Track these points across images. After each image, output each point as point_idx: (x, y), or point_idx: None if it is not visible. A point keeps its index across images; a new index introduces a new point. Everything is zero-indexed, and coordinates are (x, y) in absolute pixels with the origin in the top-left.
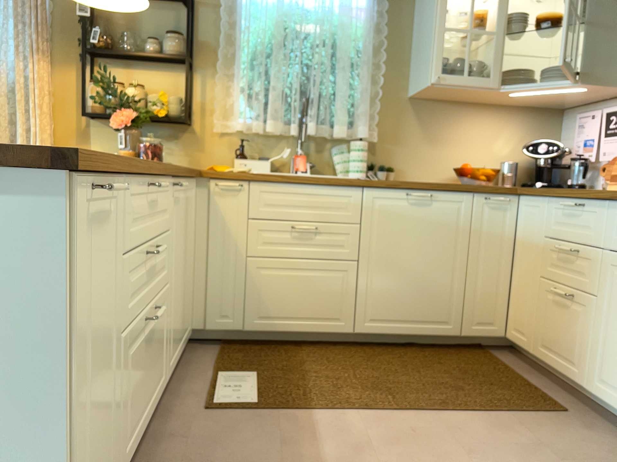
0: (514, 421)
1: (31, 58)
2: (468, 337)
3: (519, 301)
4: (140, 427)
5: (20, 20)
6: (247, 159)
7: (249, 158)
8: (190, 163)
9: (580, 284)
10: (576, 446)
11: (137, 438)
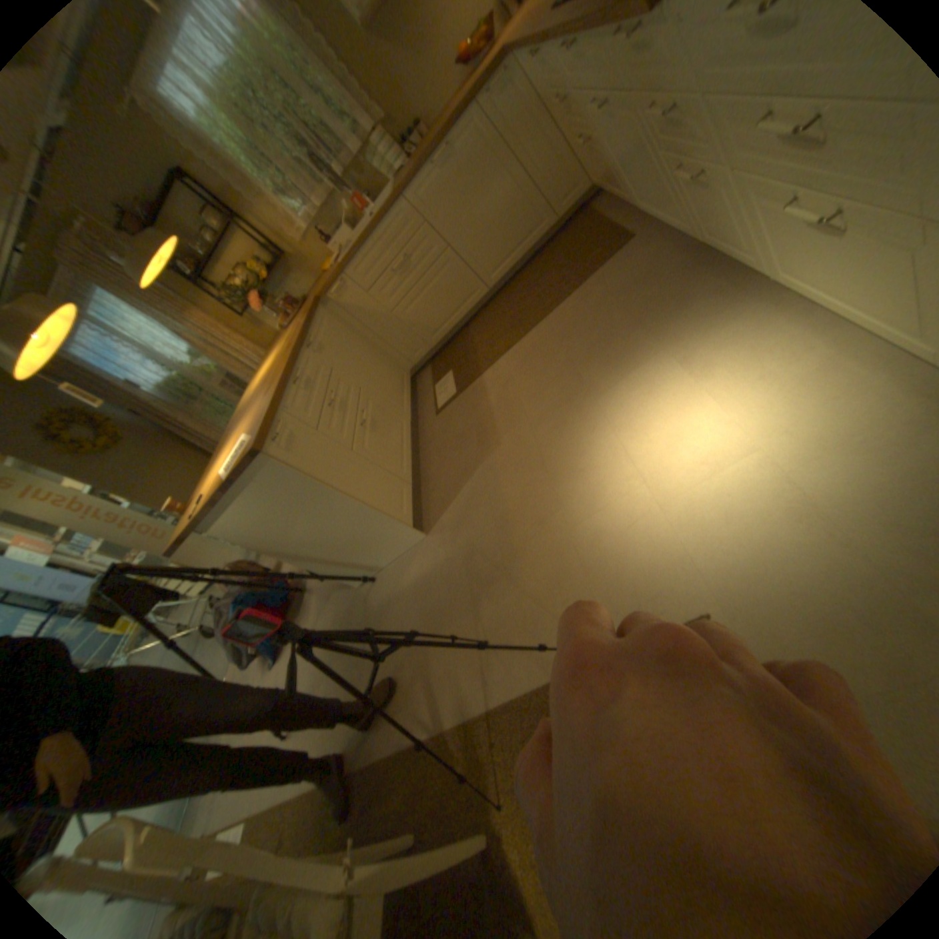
0: (594, 278)
1: (185, 316)
2: (565, 212)
3: (578, 150)
4: (408, 451)
5: (152, 304)
6: (332, 239)
7: (333, 232)
8: (312, 275)
9: (585, 123)
10: (631, 268)
11: (411, 456)
